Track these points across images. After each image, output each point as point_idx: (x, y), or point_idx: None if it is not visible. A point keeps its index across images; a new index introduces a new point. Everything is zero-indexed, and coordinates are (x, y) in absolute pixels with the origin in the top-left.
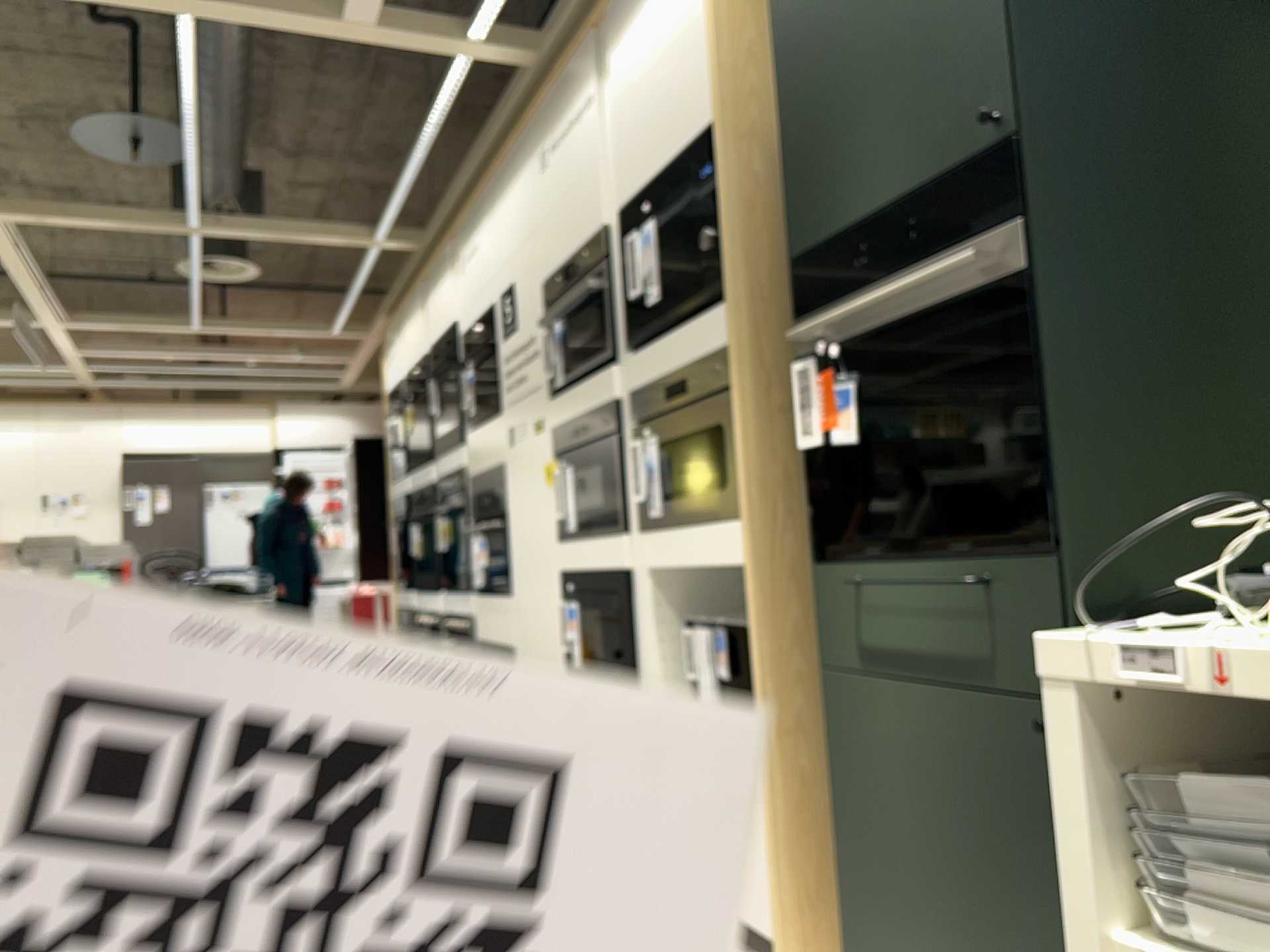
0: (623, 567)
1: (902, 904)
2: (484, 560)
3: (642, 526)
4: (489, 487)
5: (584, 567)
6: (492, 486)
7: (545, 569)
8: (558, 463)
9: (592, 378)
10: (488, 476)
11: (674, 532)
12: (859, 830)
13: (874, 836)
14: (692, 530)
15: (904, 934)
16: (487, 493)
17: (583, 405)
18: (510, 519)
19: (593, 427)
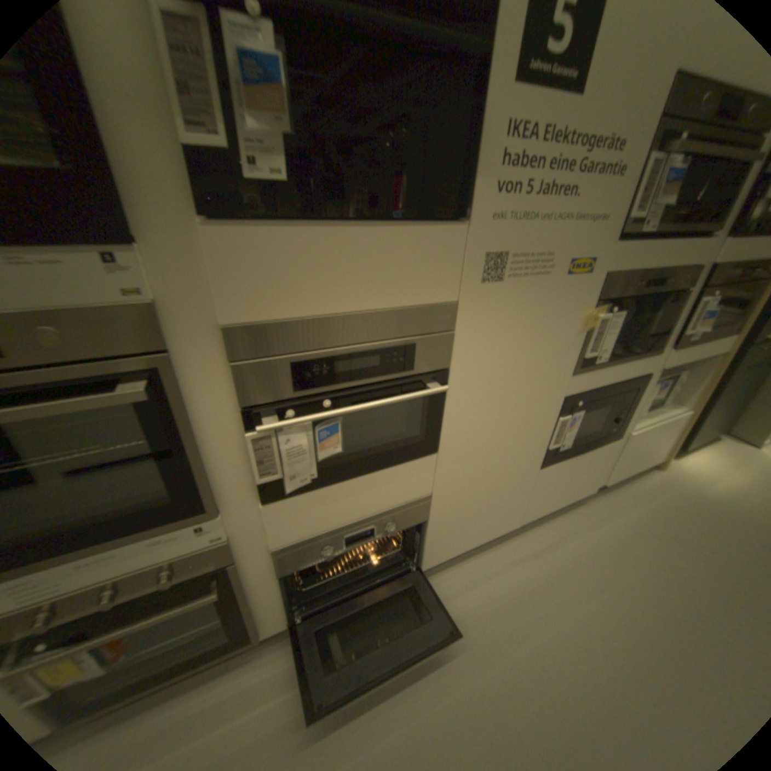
0: (648, 372)
1: (714, 422)
2: (337, 445)
3: (680, 346)
4: (376, 339)
5: (604, 384)
6: (394, 337)
7: (537, 402)
8: (604, 308)
9: (681, 238)
10: (376, 321)
11: (698, 346)
12: (714, 413)
13: (717, 412)
14: (709, 343)
15: (711, 428)
16: (369, 349)
17: (667, 260)
18: (460, 373)
19: (673, 282)
